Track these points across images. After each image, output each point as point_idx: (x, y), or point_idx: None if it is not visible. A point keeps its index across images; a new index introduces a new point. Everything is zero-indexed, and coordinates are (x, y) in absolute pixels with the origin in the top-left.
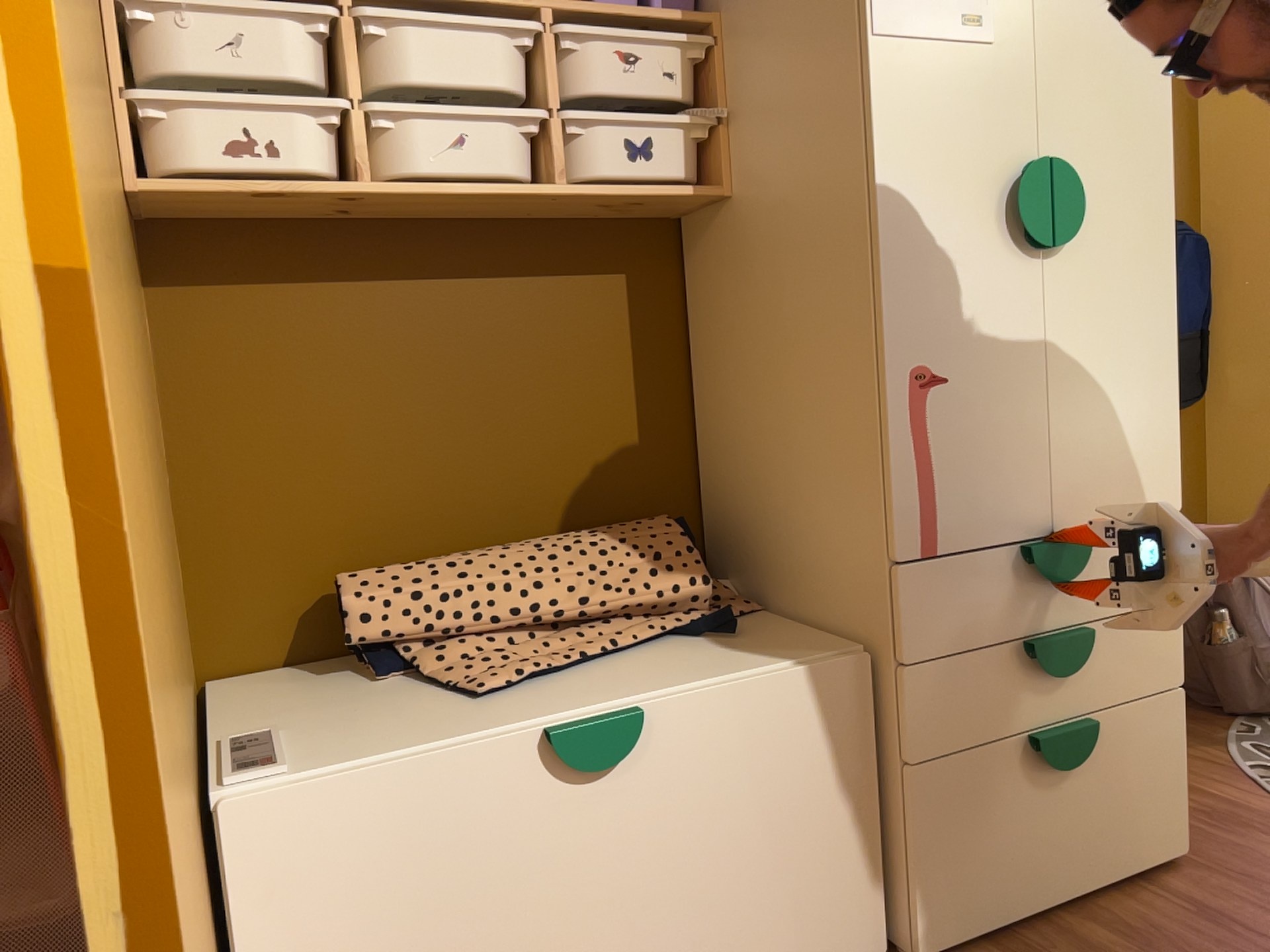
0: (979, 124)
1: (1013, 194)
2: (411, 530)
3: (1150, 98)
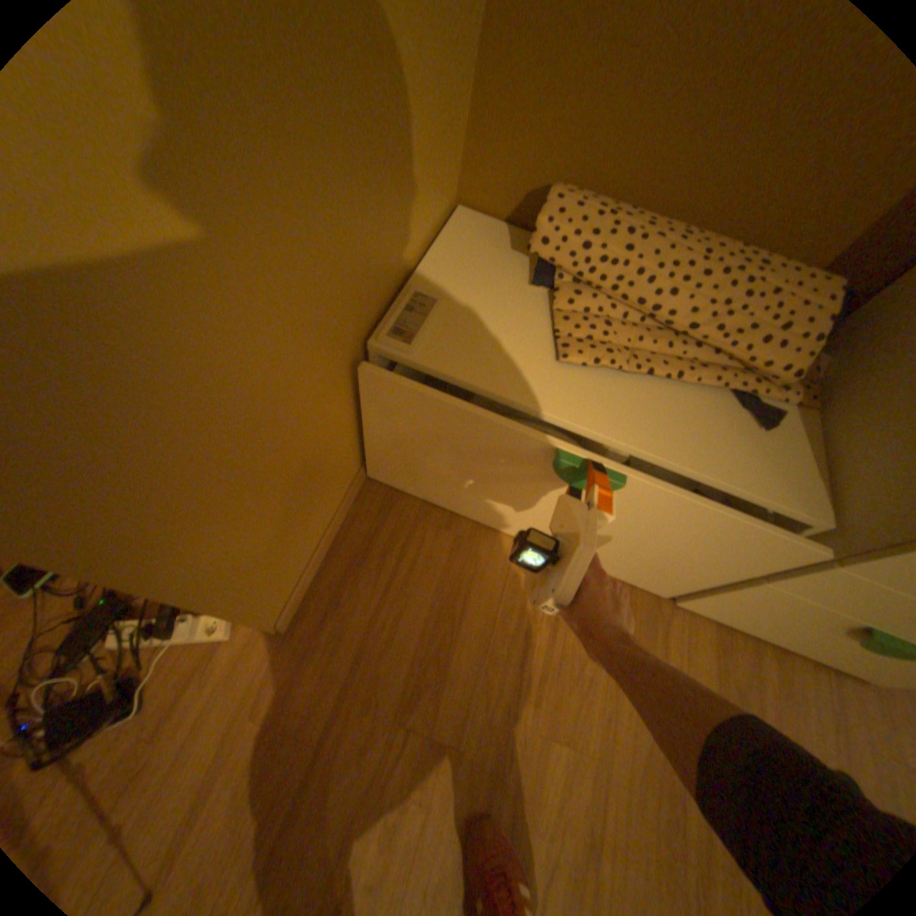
0: None
1: None
2: (637, 163)
3: None
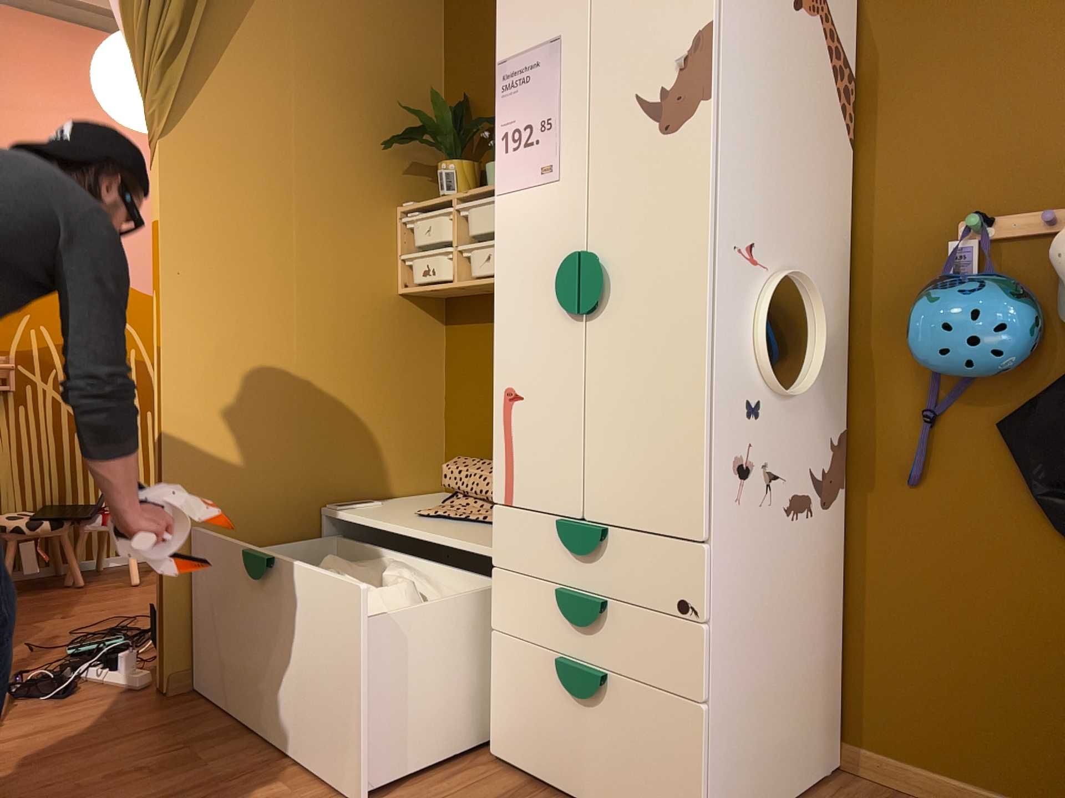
0: (548, 233)
1: (560, 277)
2: None
3: (686, 183)
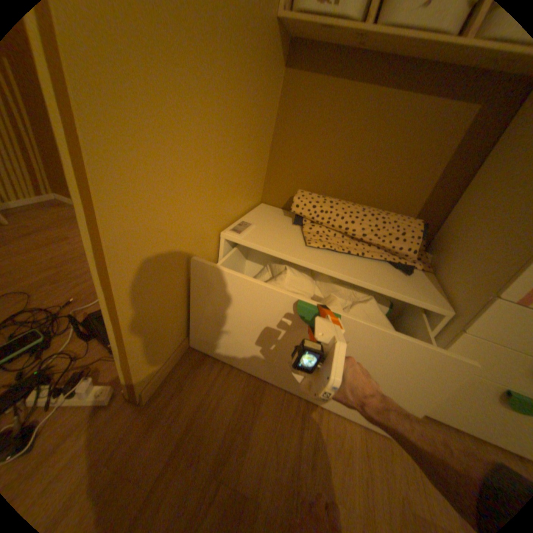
0: None
1: None
2: (330, 185)
3: None
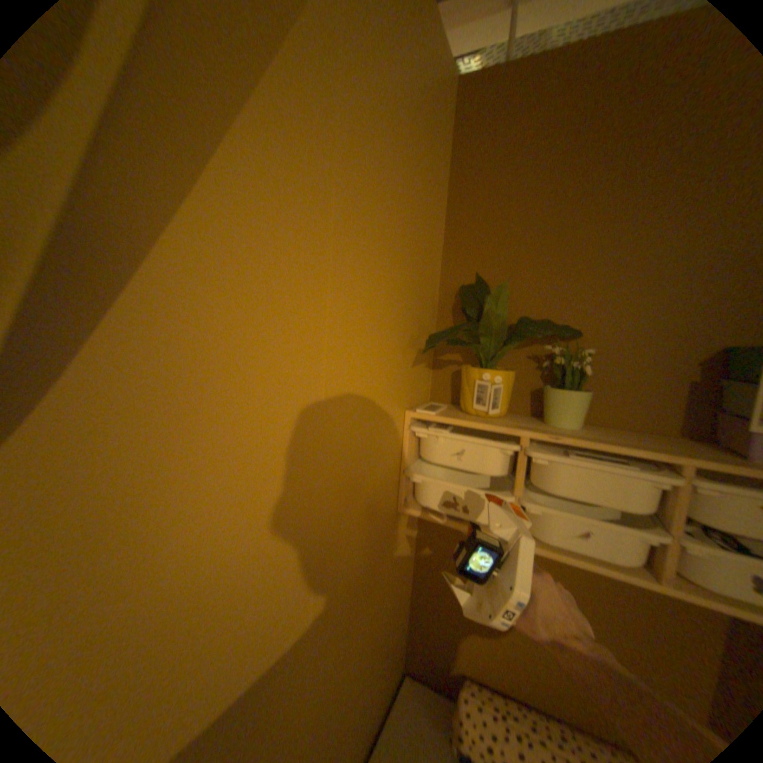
0: None
1: None
2: (514, 671)
3: None
